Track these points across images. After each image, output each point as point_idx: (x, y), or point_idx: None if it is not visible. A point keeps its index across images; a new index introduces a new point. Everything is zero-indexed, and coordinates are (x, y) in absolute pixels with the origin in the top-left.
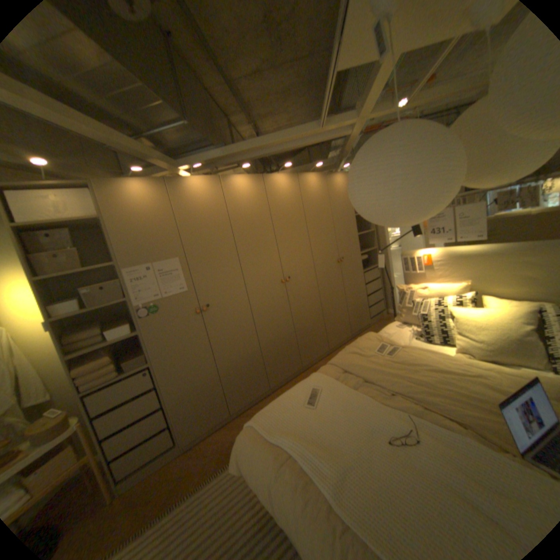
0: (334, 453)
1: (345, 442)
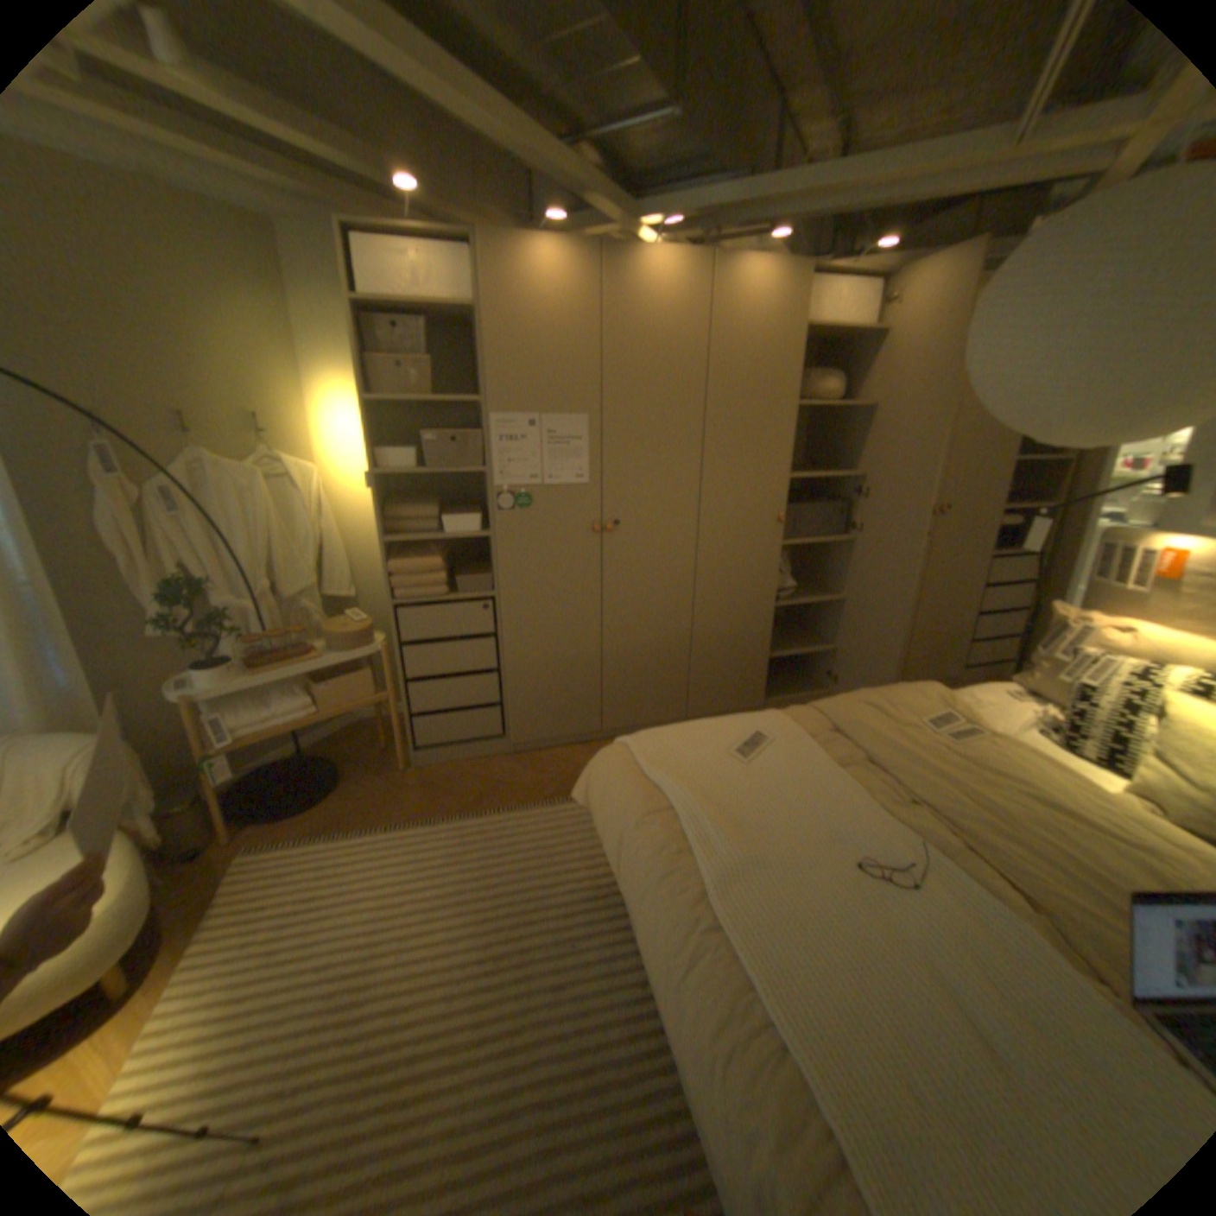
0: (746, 837)
1: (774, 830)
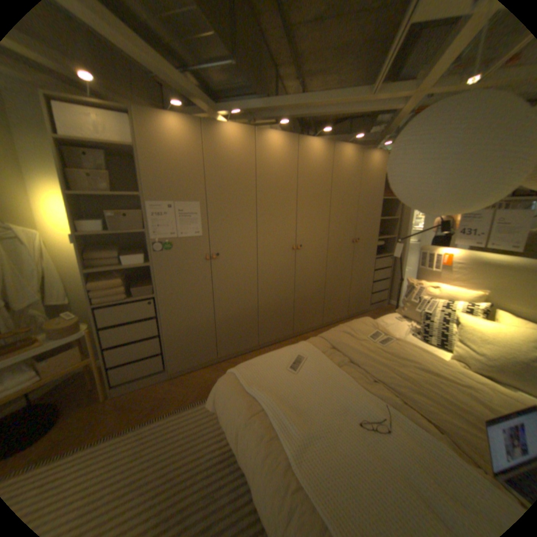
0: (304, 419)
1: (317, 412)
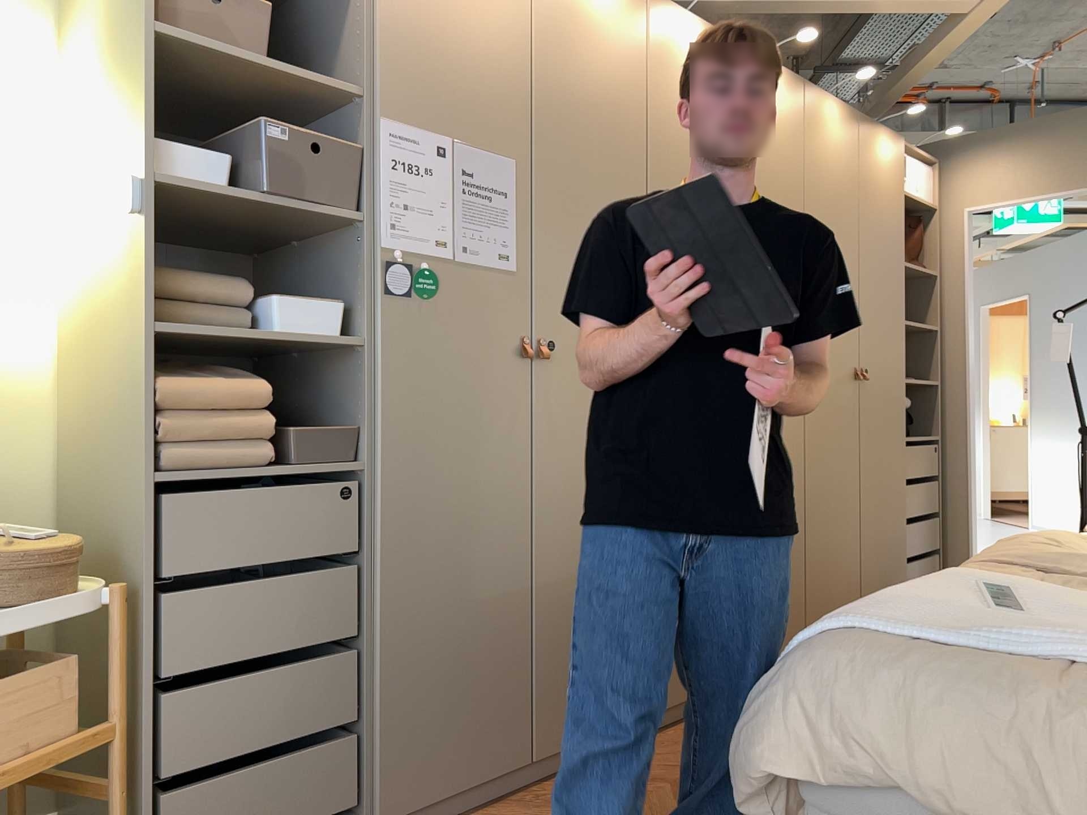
0: None
1: None
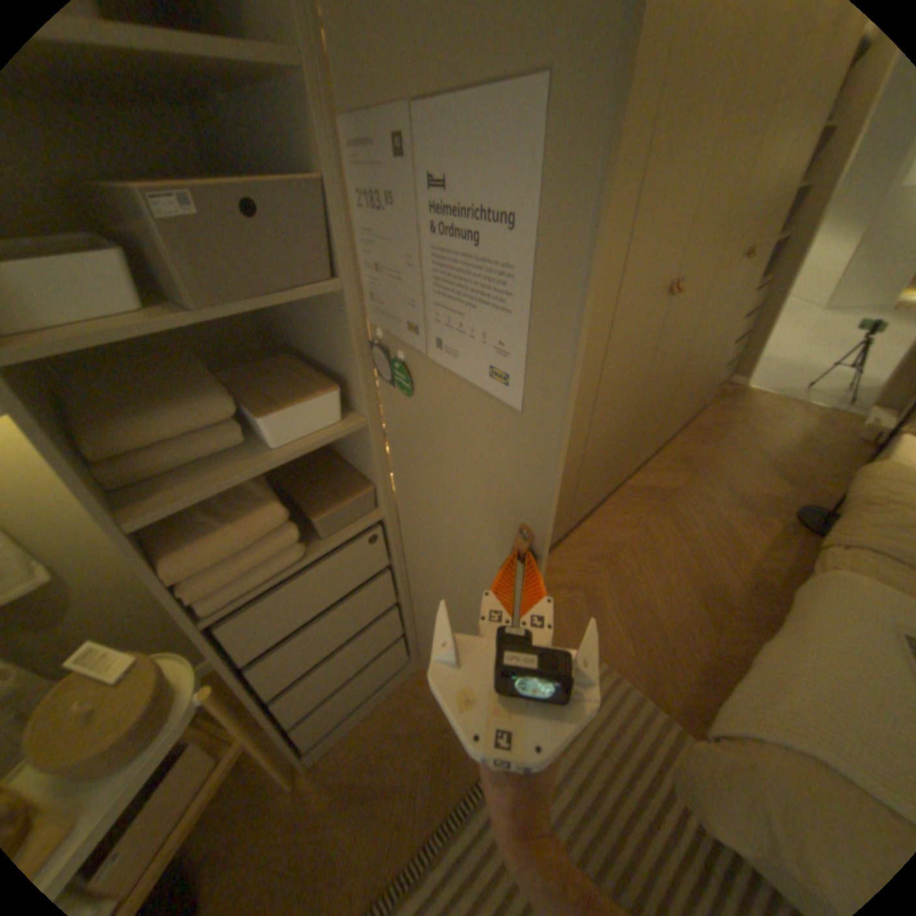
0: None
1: None
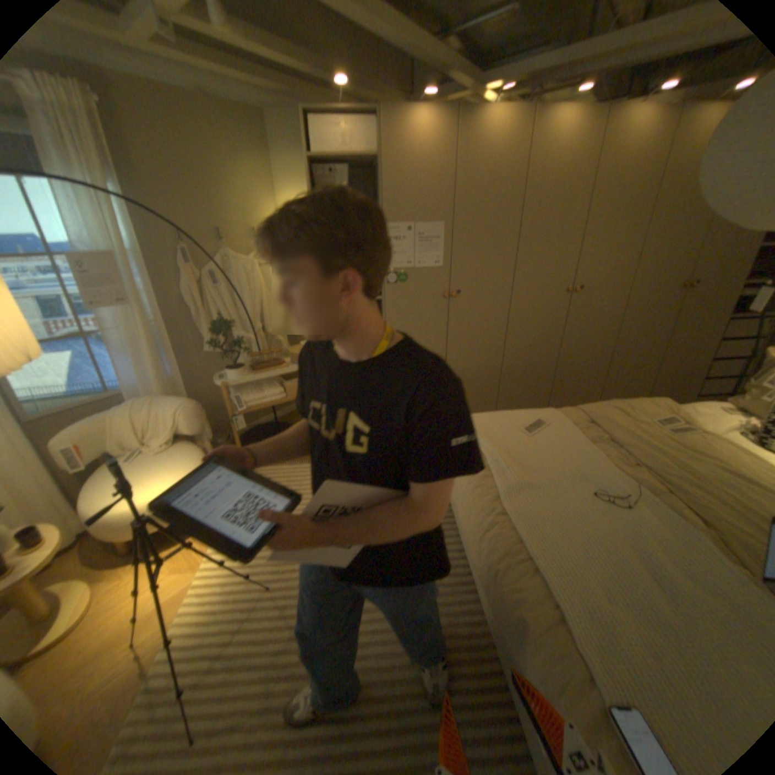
0: (526, 473)
1: (544, 471)
